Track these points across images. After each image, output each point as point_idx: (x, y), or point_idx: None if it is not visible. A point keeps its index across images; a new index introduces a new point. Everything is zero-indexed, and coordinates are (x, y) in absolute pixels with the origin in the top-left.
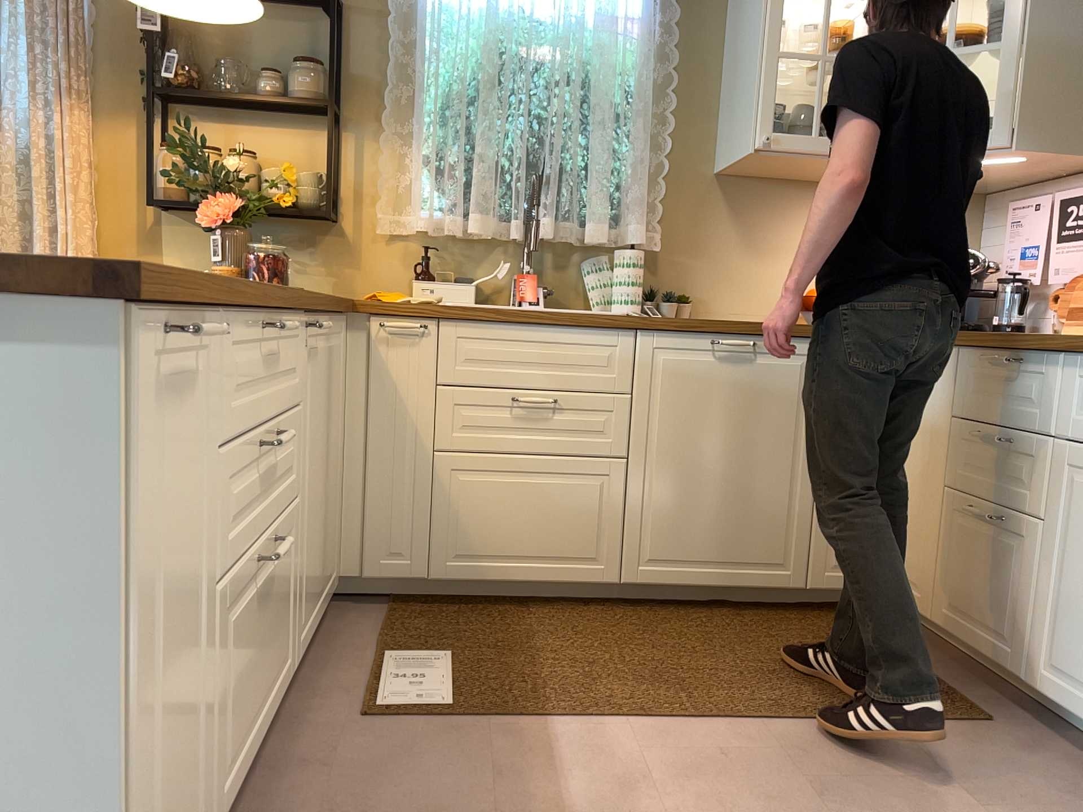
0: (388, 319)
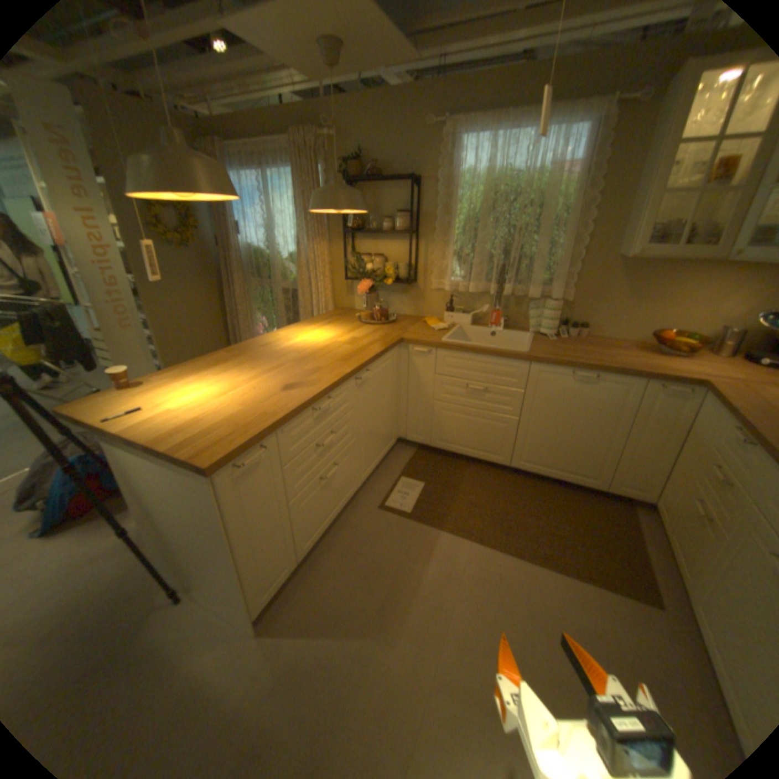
0: (415, 346)
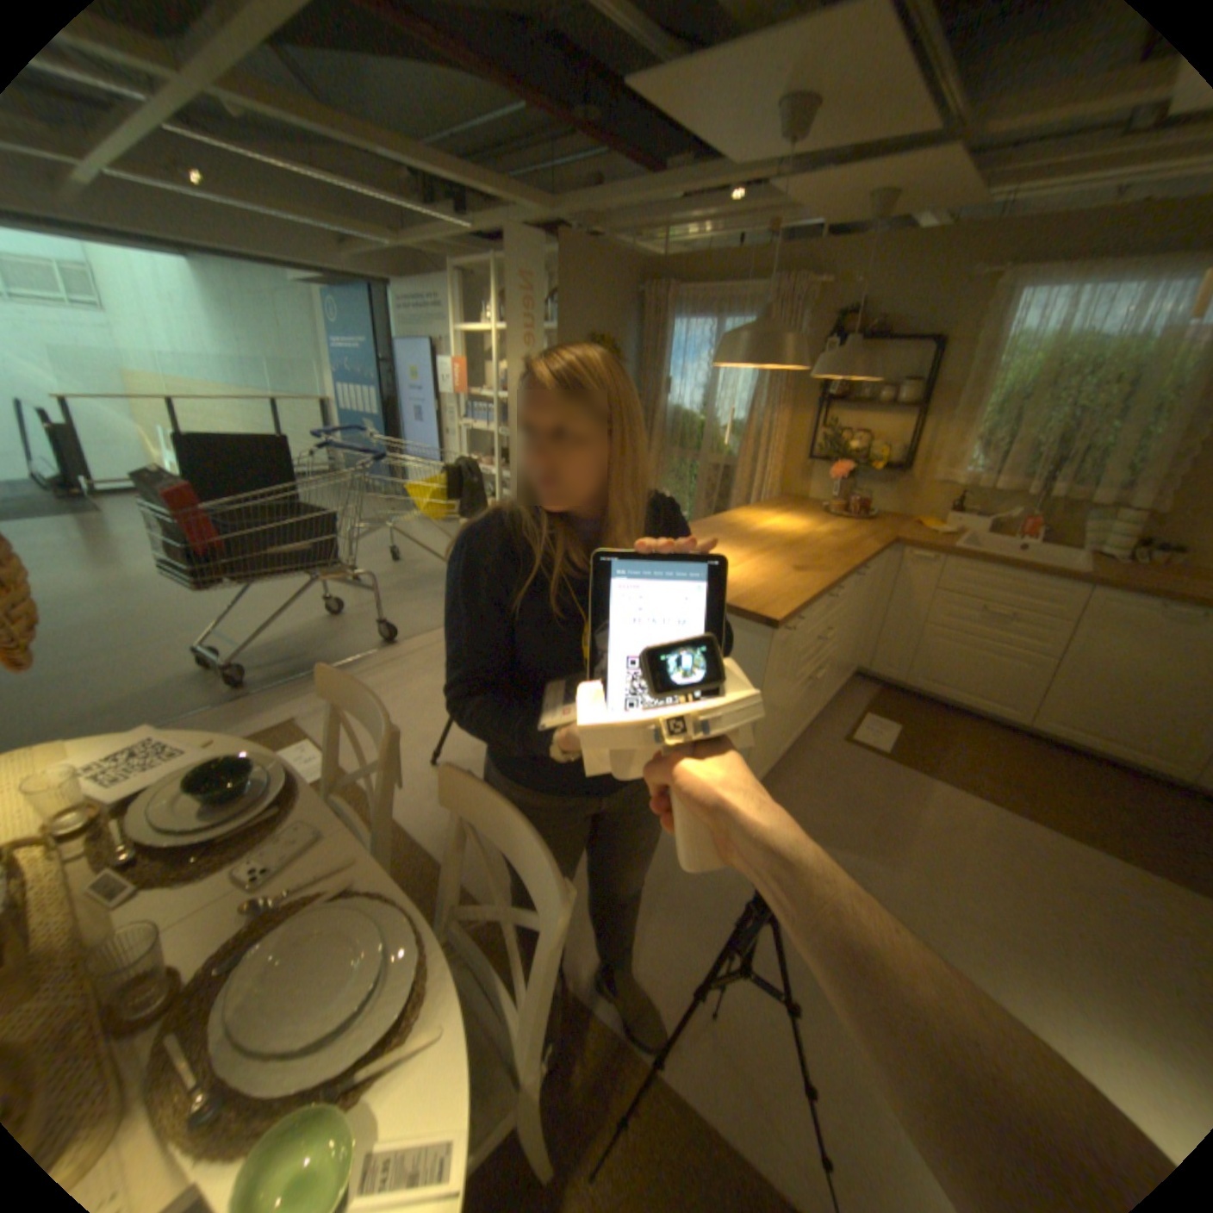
0: (915, 550)
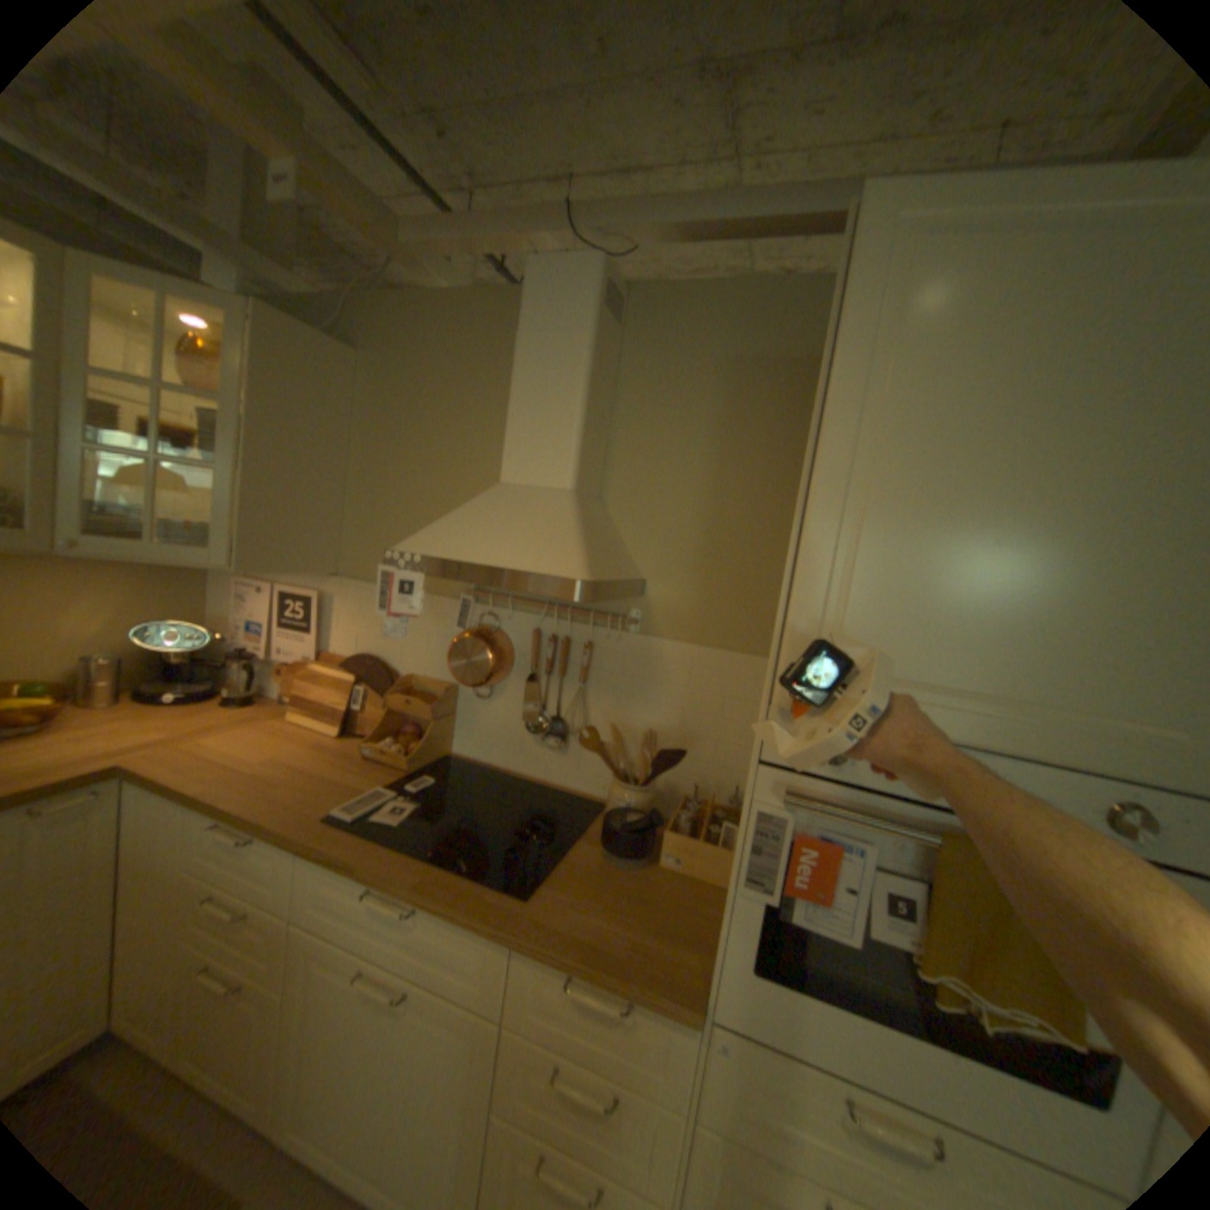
0: None
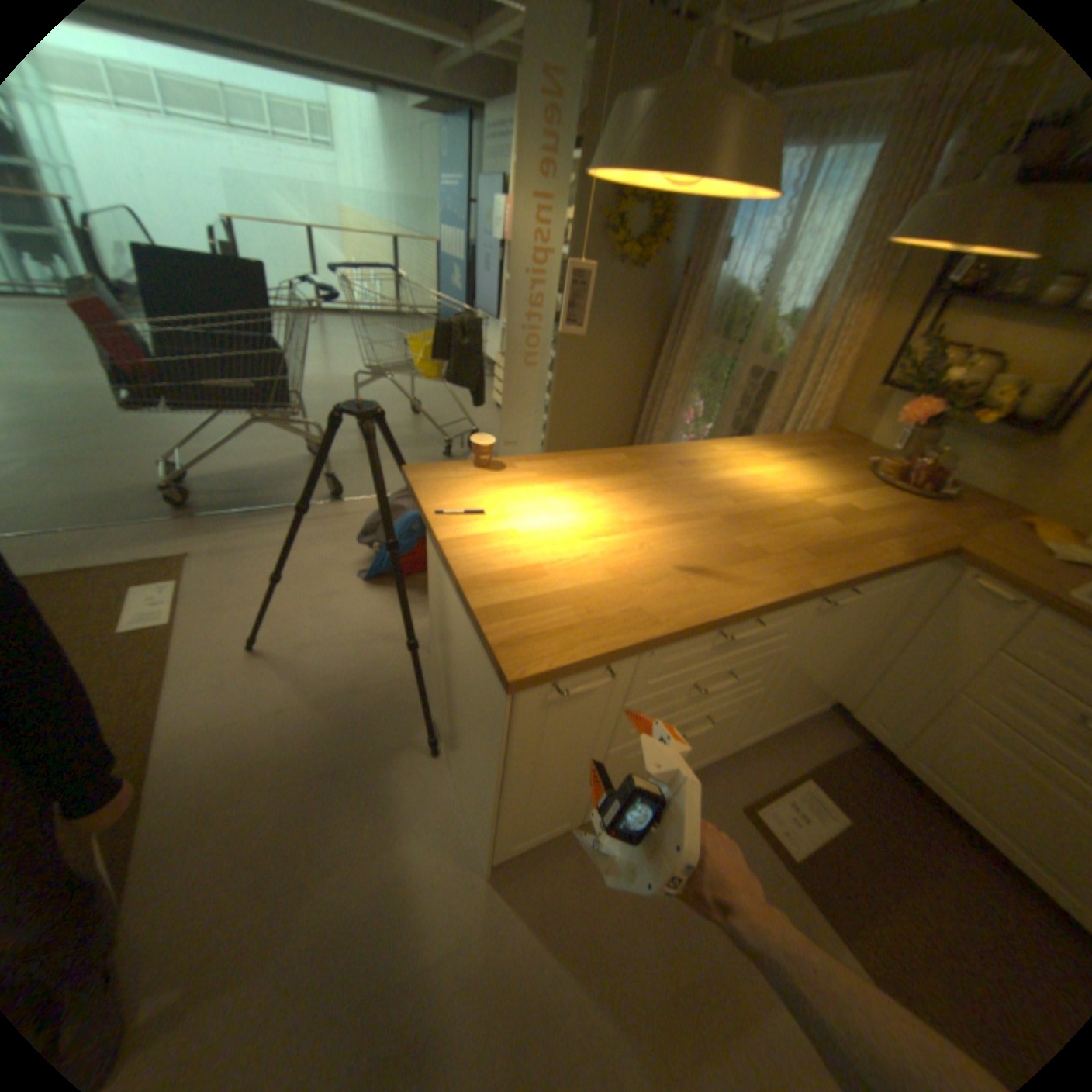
0: (989, 577)
